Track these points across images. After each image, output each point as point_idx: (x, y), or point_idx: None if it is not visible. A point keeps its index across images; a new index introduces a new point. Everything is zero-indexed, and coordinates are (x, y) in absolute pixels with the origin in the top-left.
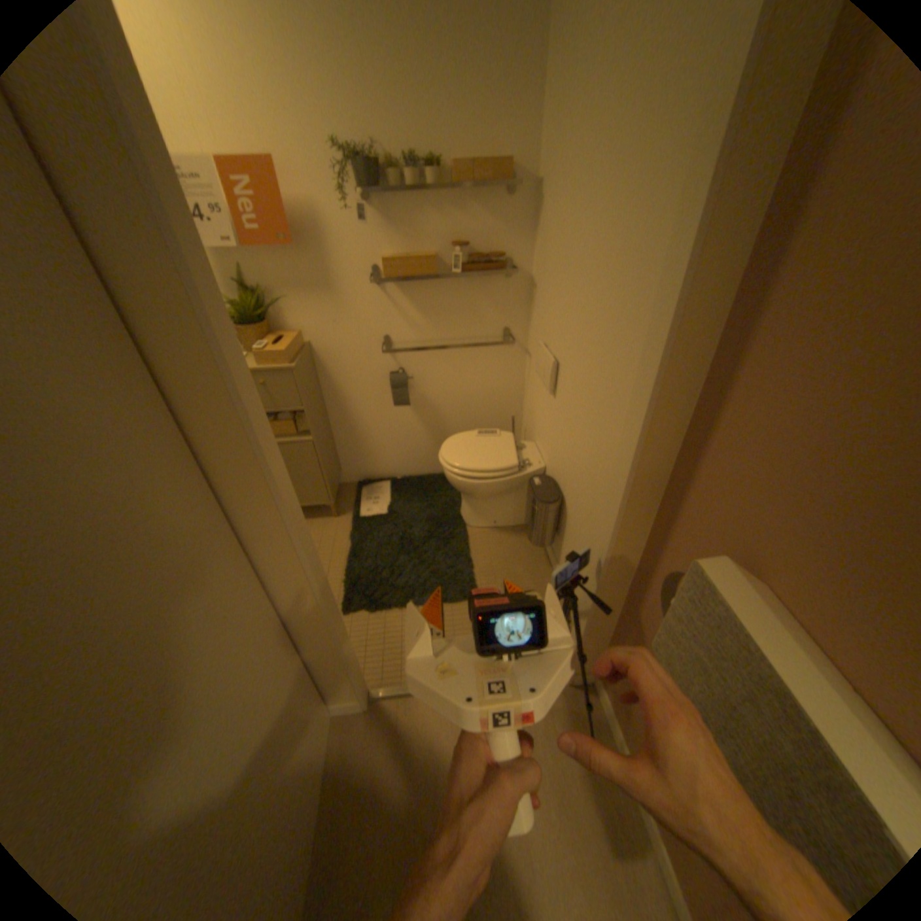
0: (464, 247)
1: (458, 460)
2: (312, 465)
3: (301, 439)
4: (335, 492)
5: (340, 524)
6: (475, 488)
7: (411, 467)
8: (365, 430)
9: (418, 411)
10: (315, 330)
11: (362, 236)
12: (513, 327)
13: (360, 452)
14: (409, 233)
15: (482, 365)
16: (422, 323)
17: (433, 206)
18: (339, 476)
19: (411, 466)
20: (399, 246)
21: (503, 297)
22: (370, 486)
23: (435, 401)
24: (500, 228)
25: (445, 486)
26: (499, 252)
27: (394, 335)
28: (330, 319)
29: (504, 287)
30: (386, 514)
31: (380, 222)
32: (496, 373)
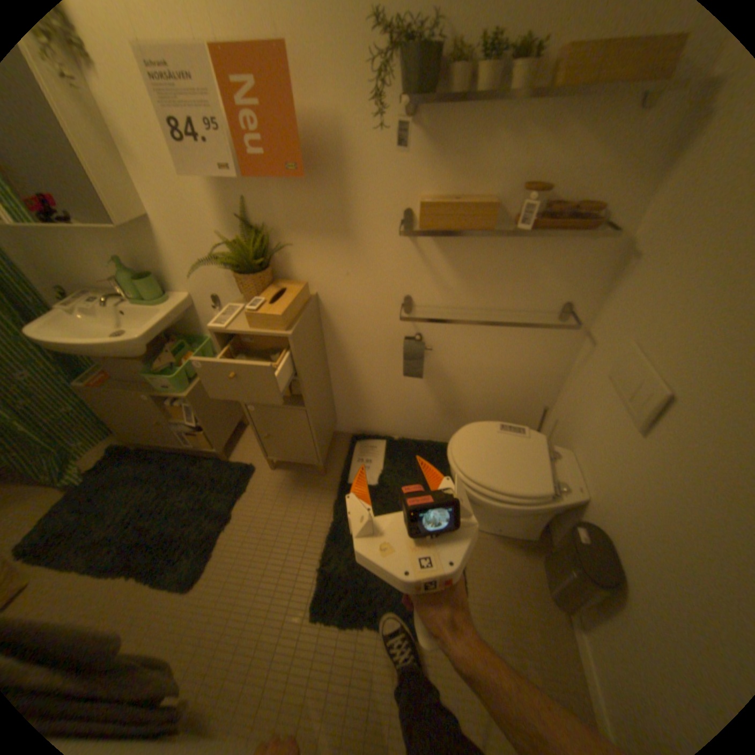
0: (543, 188)
1: (474, 467)
2: (304, 430)
3: (295, 404)
4: (326, 452)
5: (327, 485)
6: (490, 508)
7: (410, 429)
8: (367, 388)
9: (429, 378)
10: (325, 280)
11: (398, 165)
12: (580, 300)
13: (358, 407)
14: (464, 164)
15: (522, 341)
16: (456, 284)
17: (510, 123)
18: (333, 430)
19: (411, 429)
20: (447, 183)
21: (579, 262)
22: (364, 442)
23: (453, 372)
24: (608, 160)
25: (445, 462)
26: (594, 197)
27: (418, 294)
28: (344, 269)
29: (584, 248)
30: (376, 485)
31: (427, 146)
32: (538, 352)
